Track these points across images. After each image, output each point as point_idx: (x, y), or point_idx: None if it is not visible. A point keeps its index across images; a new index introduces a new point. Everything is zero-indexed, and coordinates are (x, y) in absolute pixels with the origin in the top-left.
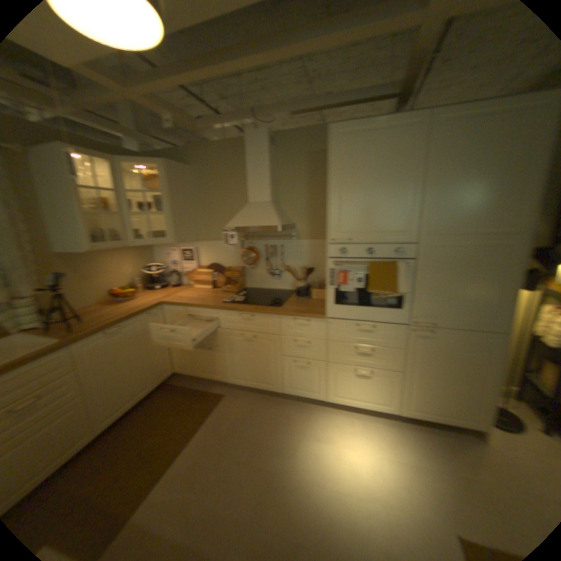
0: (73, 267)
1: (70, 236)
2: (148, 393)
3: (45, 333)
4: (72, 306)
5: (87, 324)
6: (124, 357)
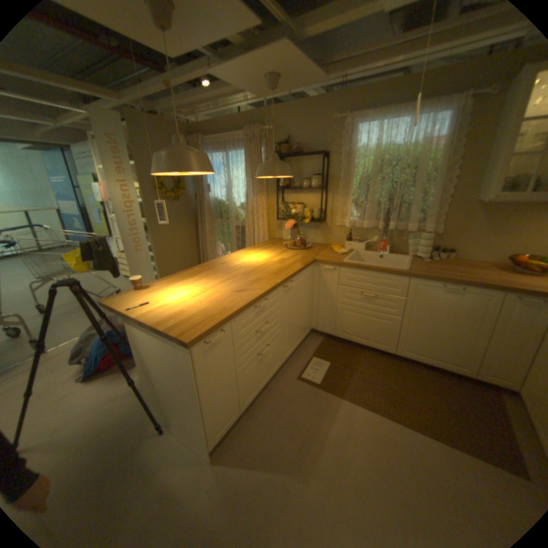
0: (498, 217)
1: (491, 181)
2: (467, 376)
3: (421, 263)
4: (473, 255)
5: (448, 272)
6: (459, 322)
